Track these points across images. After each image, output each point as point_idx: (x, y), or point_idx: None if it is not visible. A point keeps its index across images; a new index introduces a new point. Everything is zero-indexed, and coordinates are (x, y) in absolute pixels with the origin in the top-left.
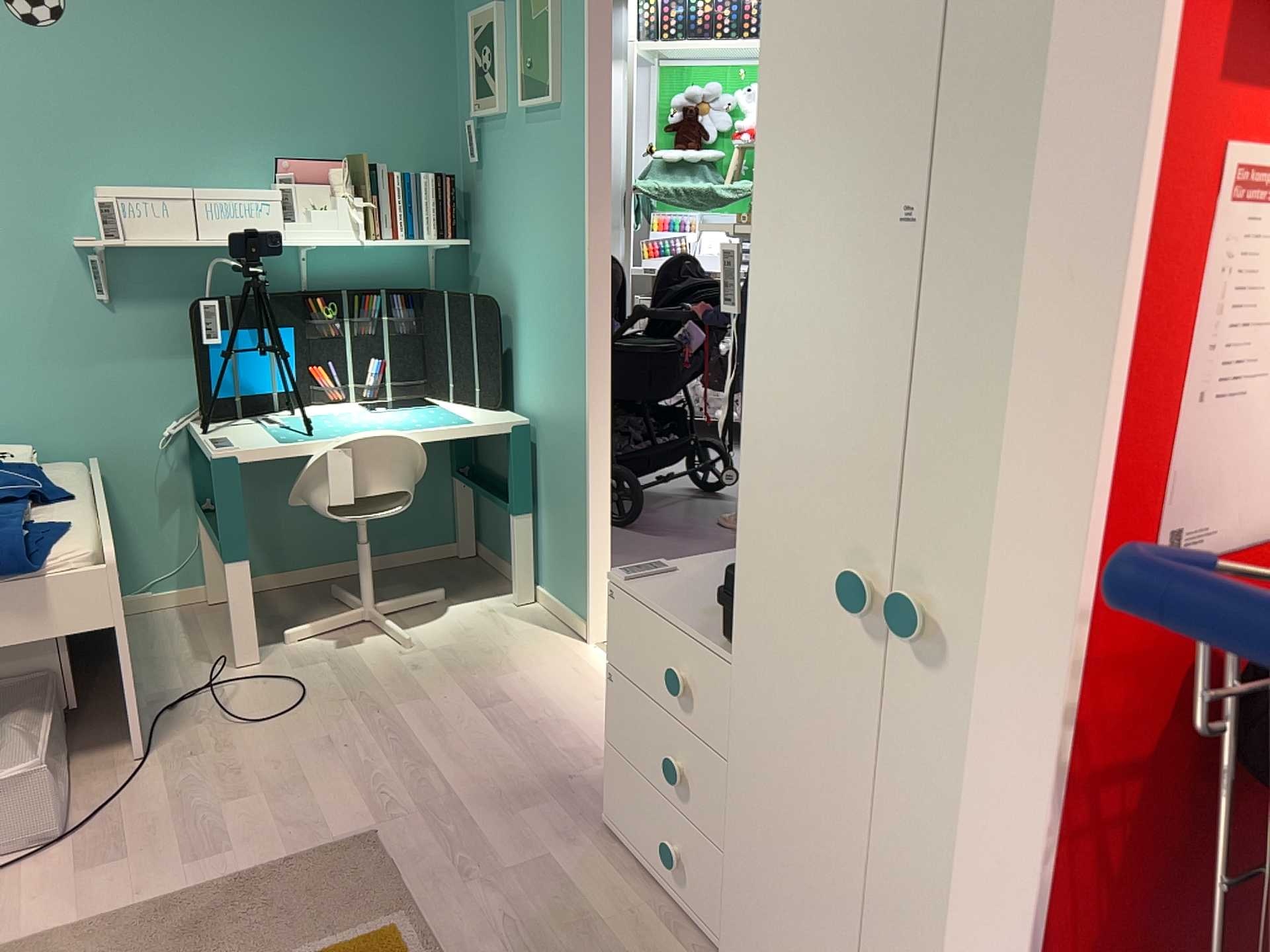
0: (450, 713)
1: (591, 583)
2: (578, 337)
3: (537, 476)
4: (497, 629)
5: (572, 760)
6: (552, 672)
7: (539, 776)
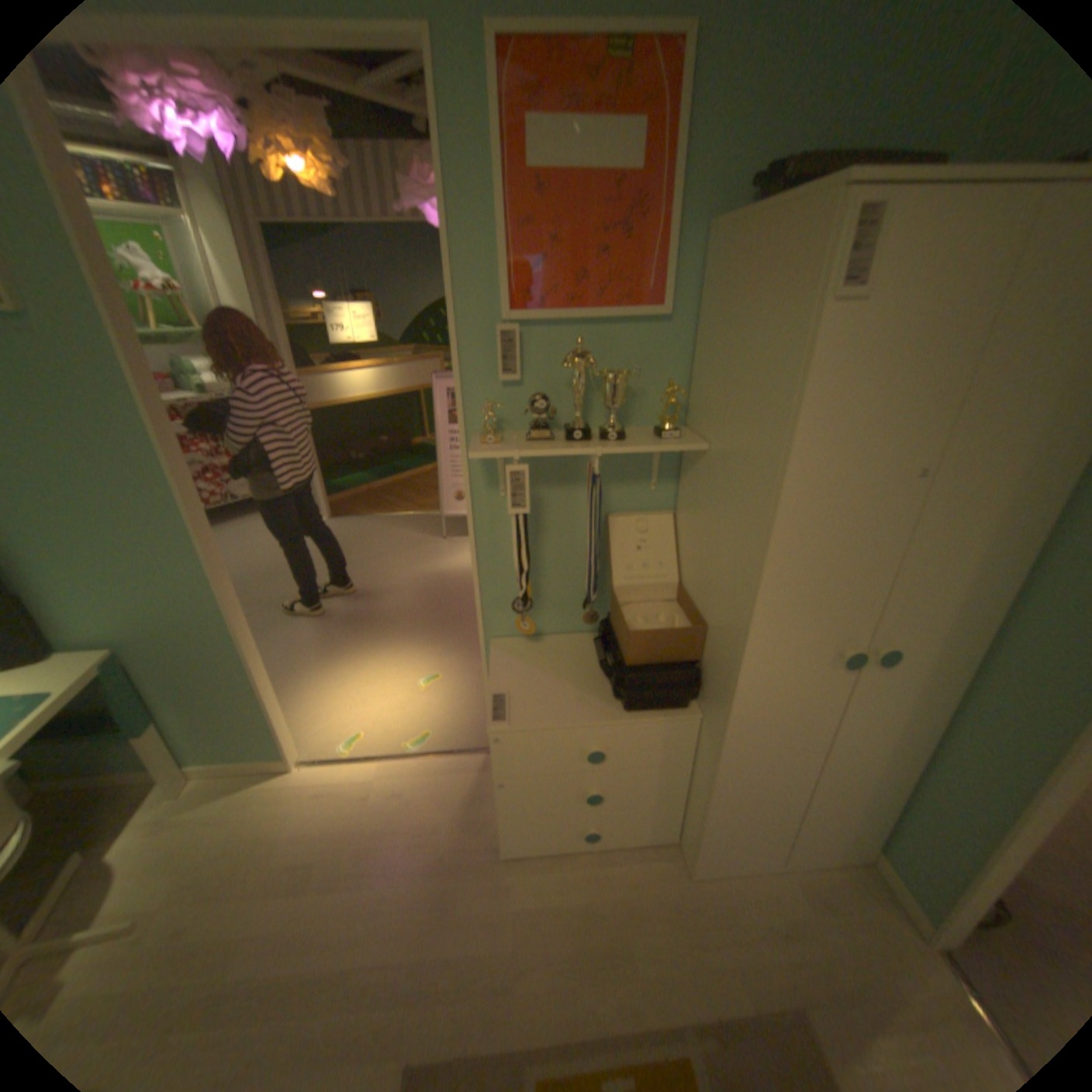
0: (284, 926)
1: (278, 733)
2: (179, 558)
3: (141, 690)
4: (195, 830)
5: (422, 851)
6: (303, 815)
7: (423, 883)
